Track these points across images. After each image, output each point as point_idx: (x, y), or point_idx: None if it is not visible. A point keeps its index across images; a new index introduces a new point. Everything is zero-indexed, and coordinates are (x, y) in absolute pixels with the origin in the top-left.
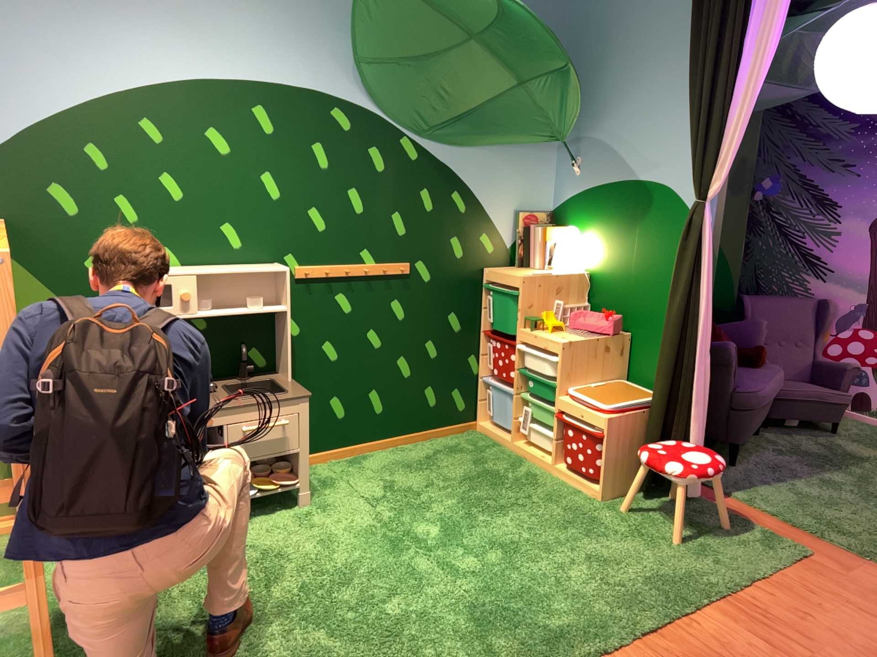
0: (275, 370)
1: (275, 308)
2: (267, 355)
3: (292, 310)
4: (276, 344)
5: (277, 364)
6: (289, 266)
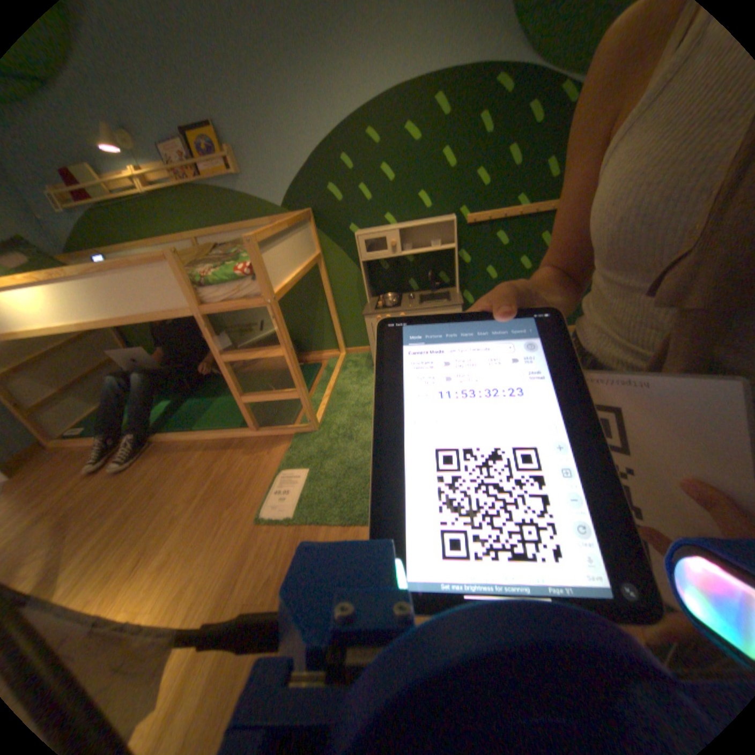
0: (451, 285)
1: (444, 245)
2: (446, 275)
3: (462, 244)
4: (451, 268)
5: (453, 281)
6: (459, 213)
